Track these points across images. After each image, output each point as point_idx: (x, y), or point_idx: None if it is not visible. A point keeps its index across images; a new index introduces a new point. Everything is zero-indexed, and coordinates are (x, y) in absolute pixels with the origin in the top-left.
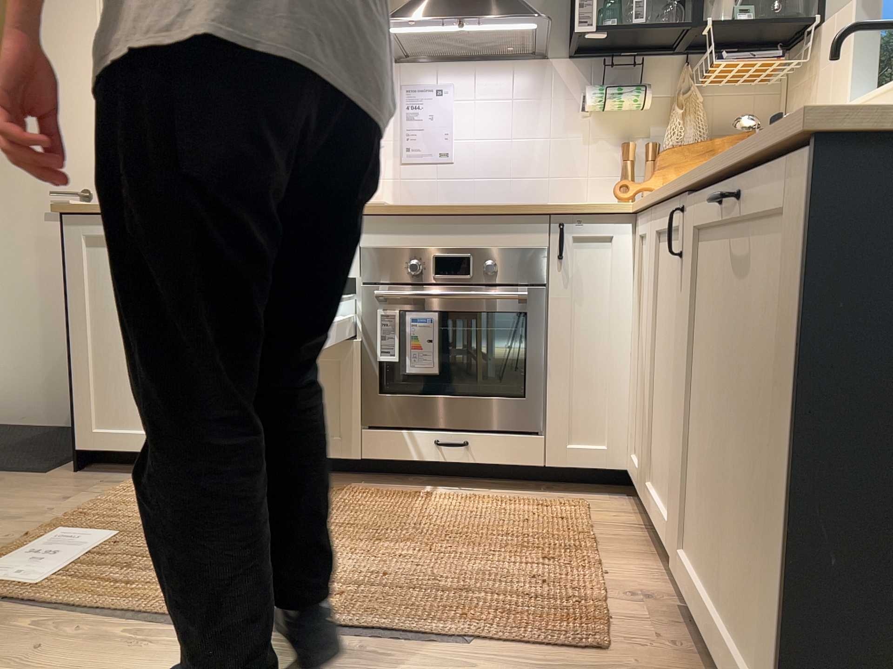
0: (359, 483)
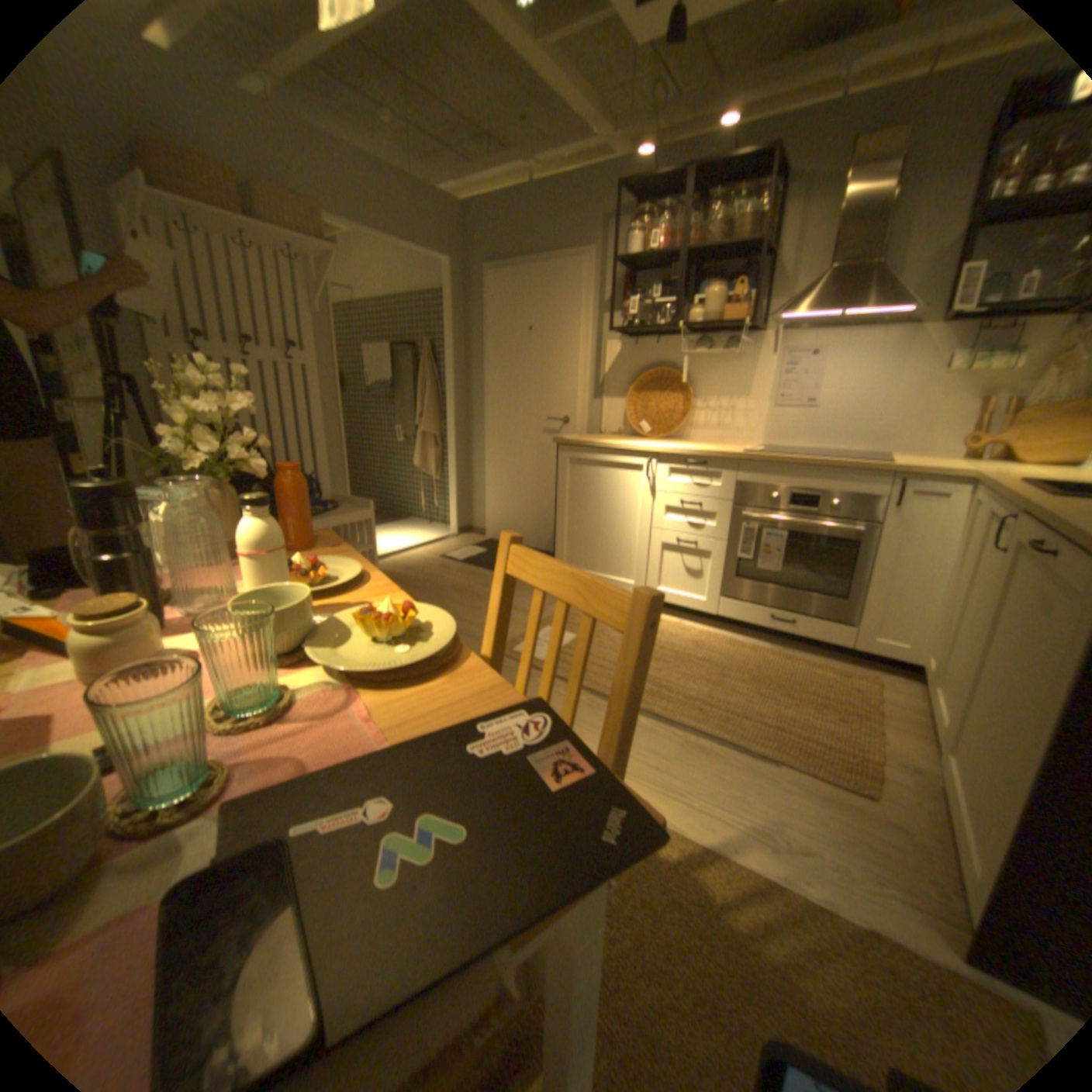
0: (712, 627)
